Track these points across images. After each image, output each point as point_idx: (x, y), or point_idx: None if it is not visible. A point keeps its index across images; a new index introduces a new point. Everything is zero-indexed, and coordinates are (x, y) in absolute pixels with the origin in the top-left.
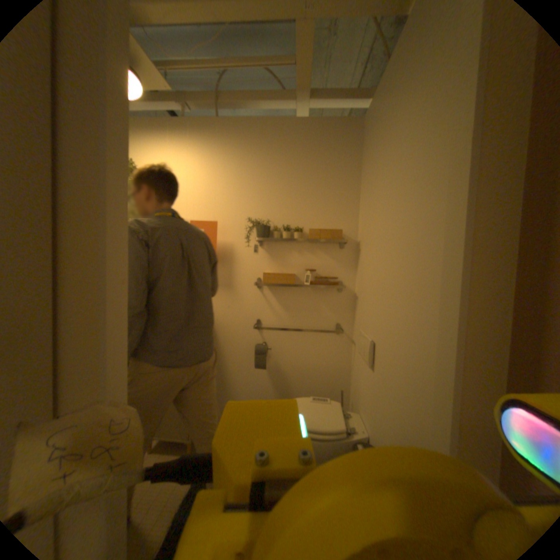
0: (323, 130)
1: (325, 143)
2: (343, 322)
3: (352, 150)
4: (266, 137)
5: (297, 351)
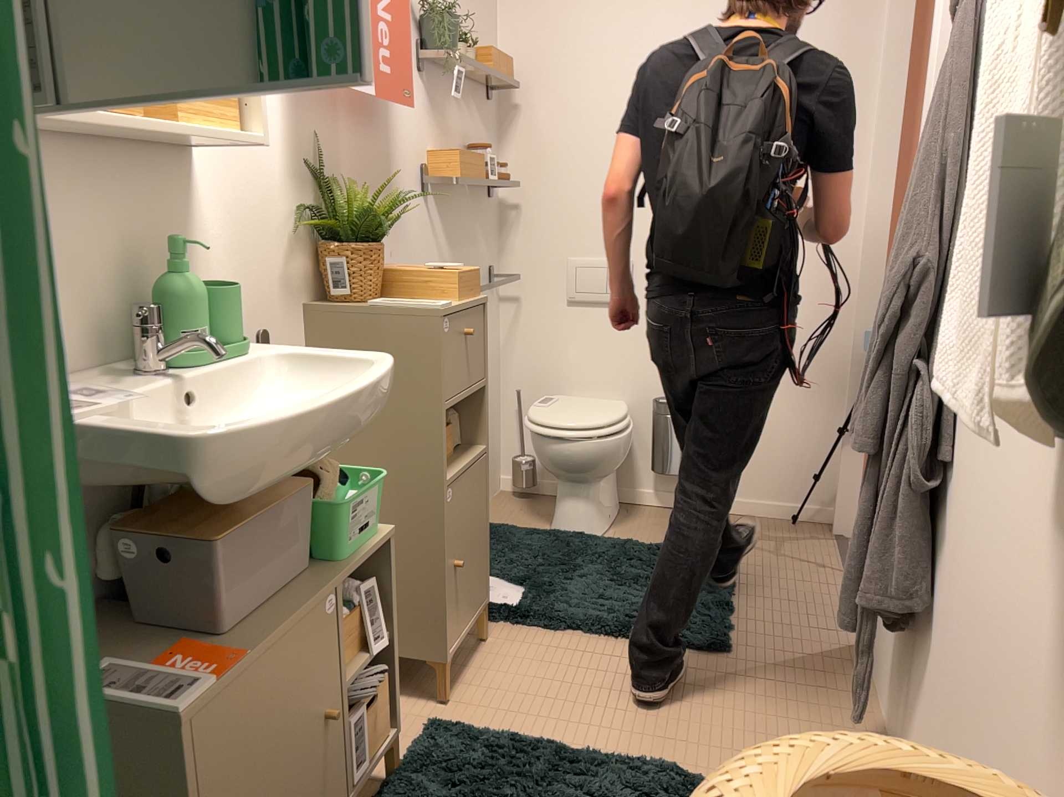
0: None
1: None
2: (493, 264)
3: None
4: None
5: None
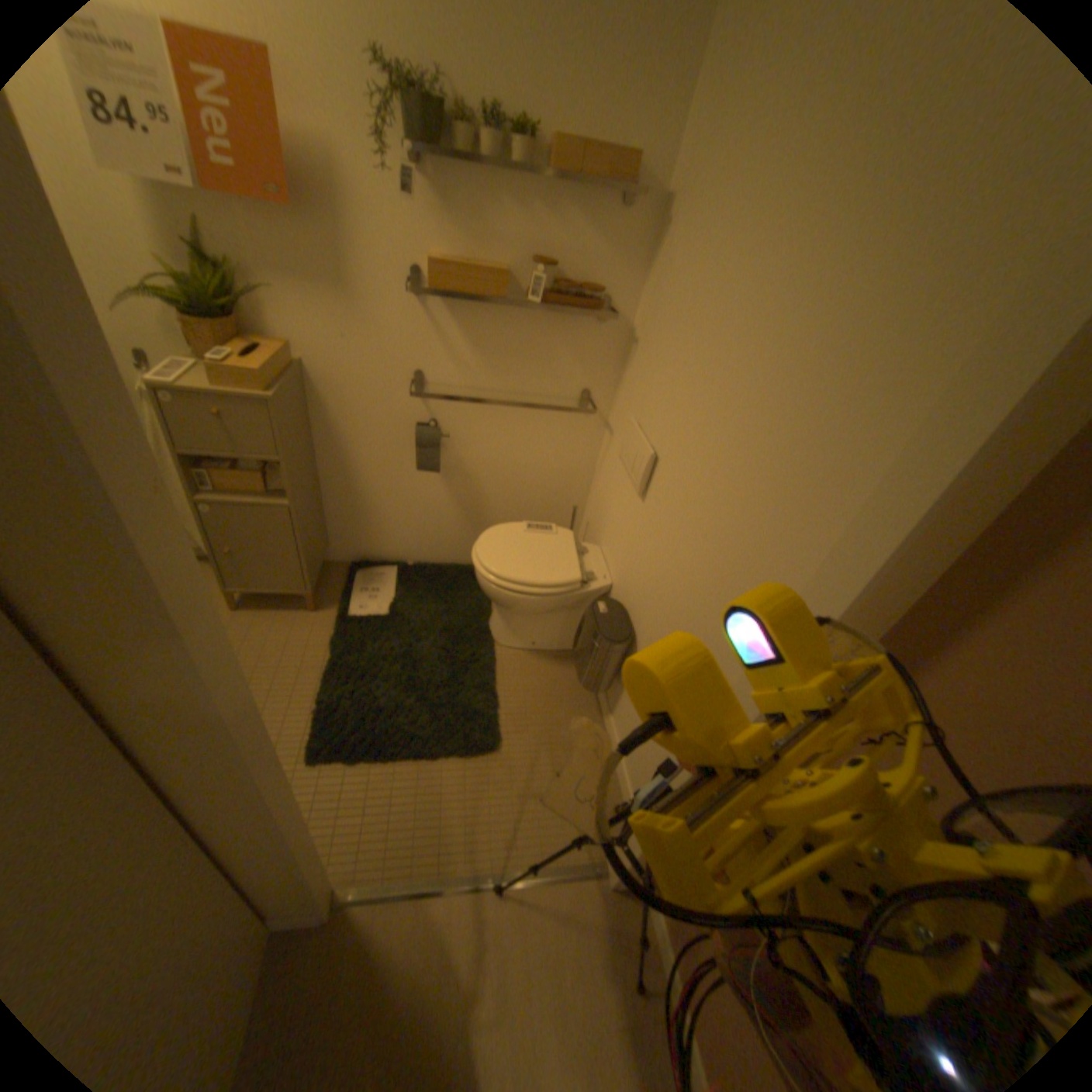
0: None
1: None
2: (596, 390)
3: None
4: None
5: (498, 441)
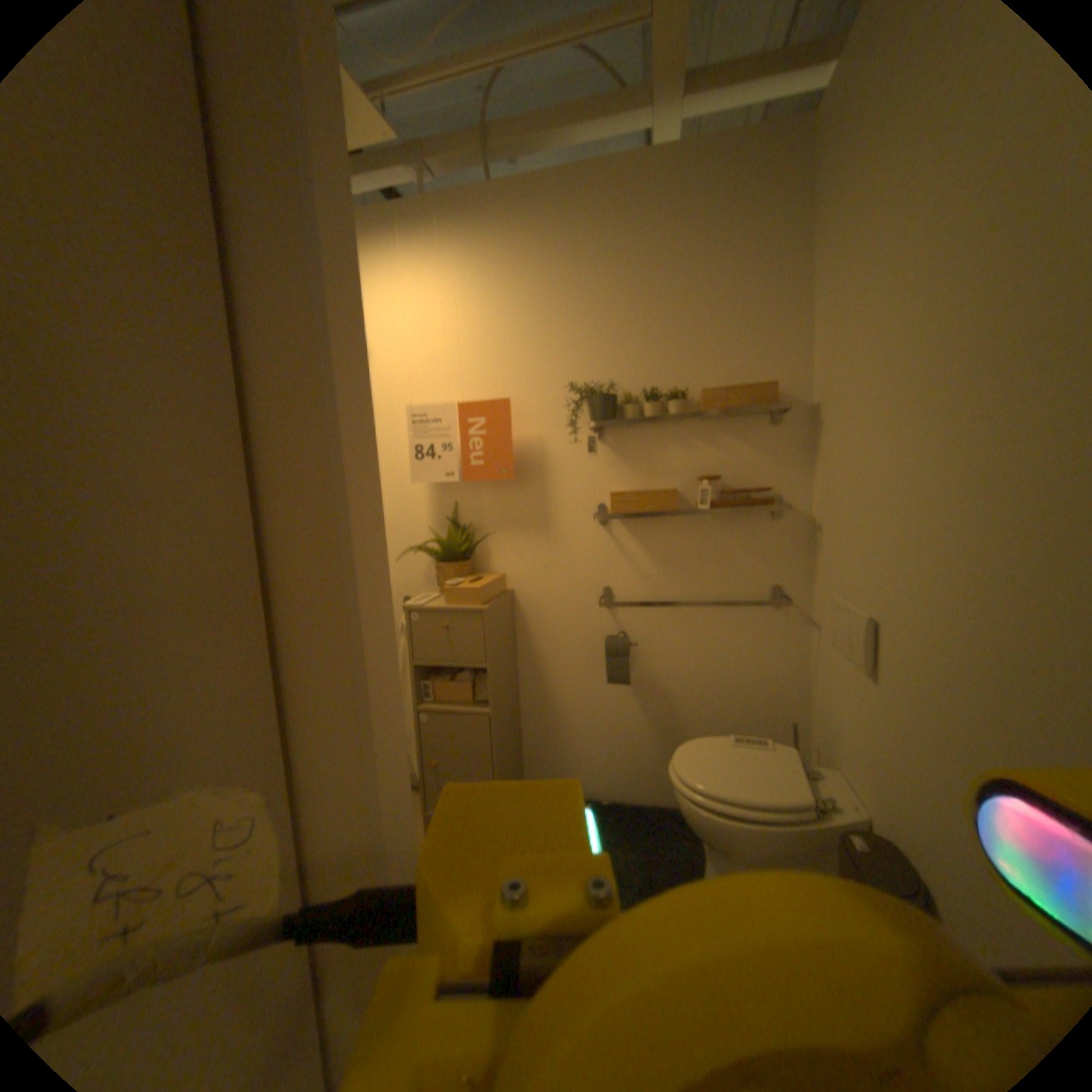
0: (718, 163)
1: (727, 193)
2: (790, 582)
3: (790, 197)
4: (594, 203)
5: (690, 647)
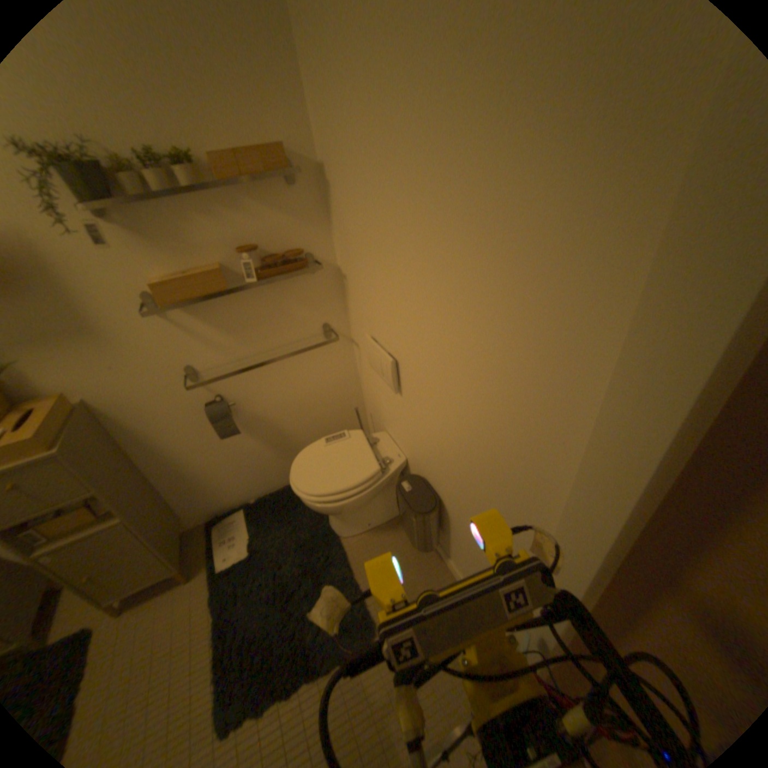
0: None
1: None
2: (331, 322)
3: None
4: None
5: (275, 388)
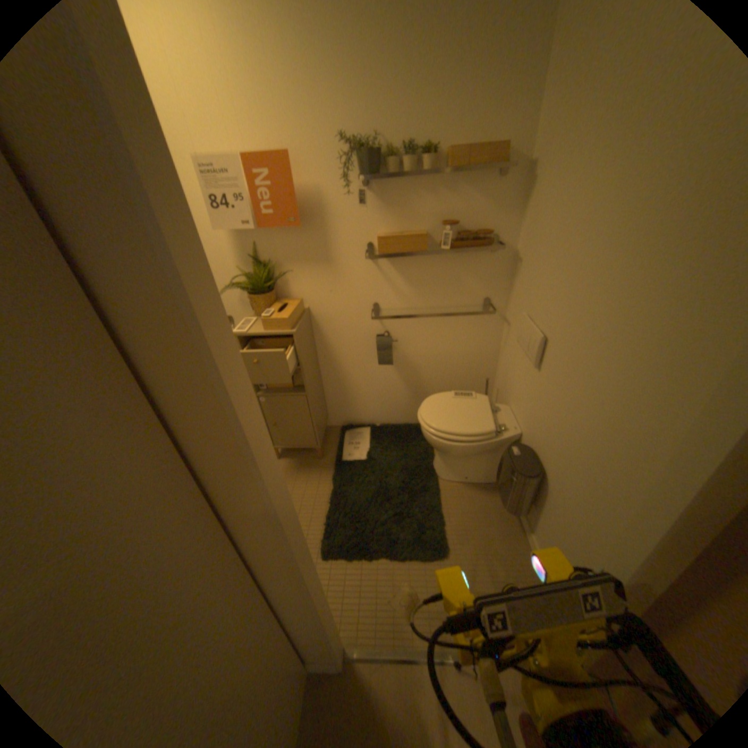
0: None
1: None
2: (494, 297)
3: None
4: None
5: (428, 340)
